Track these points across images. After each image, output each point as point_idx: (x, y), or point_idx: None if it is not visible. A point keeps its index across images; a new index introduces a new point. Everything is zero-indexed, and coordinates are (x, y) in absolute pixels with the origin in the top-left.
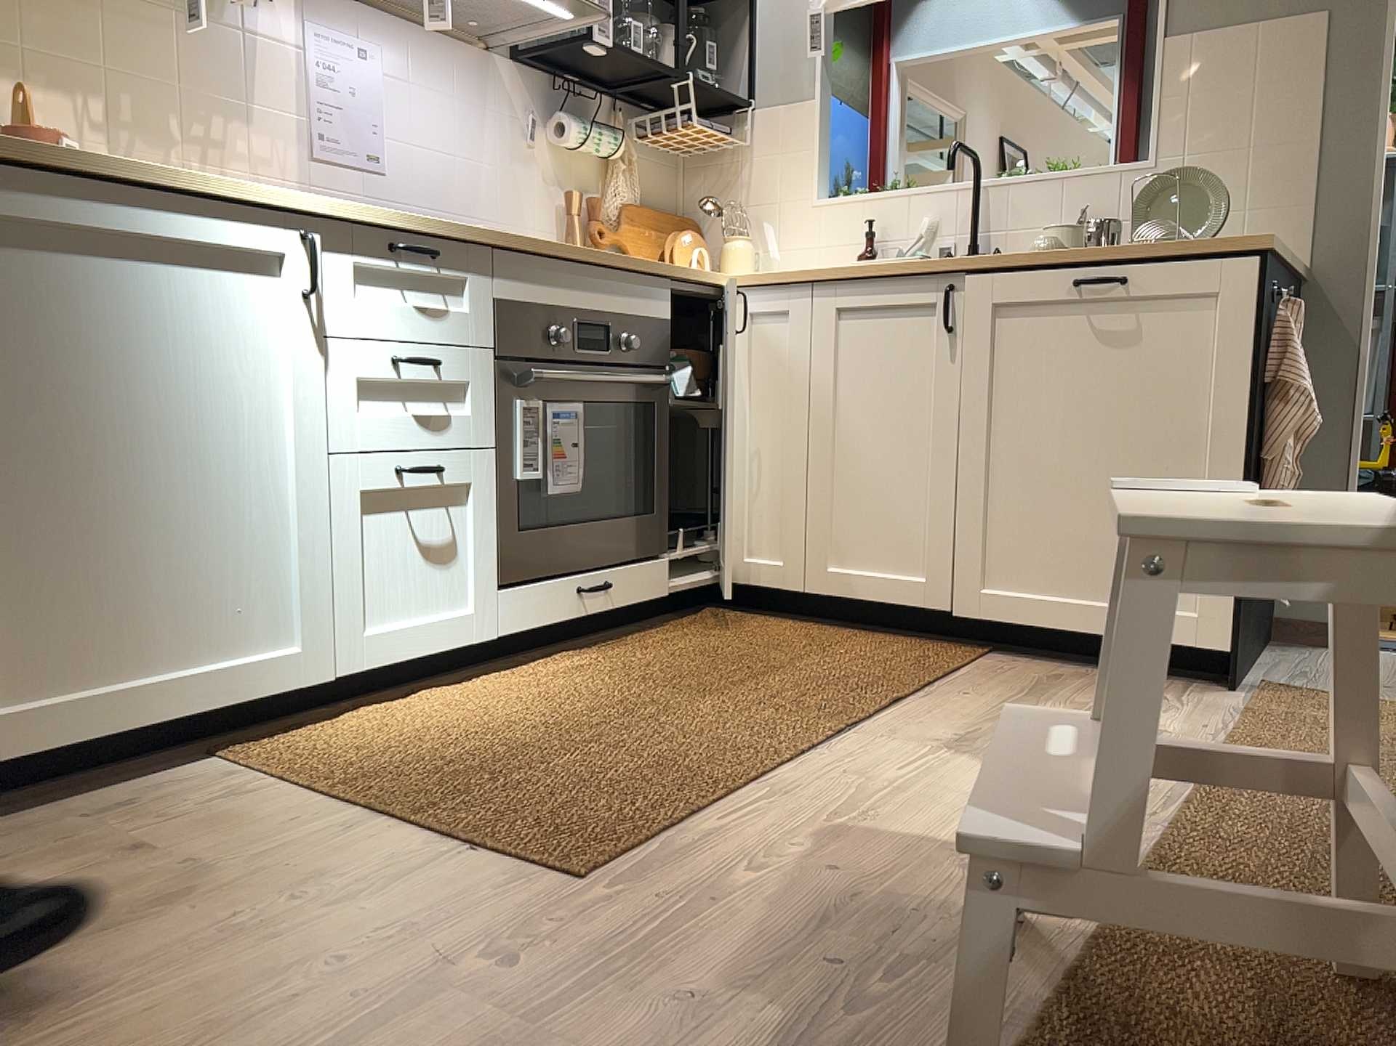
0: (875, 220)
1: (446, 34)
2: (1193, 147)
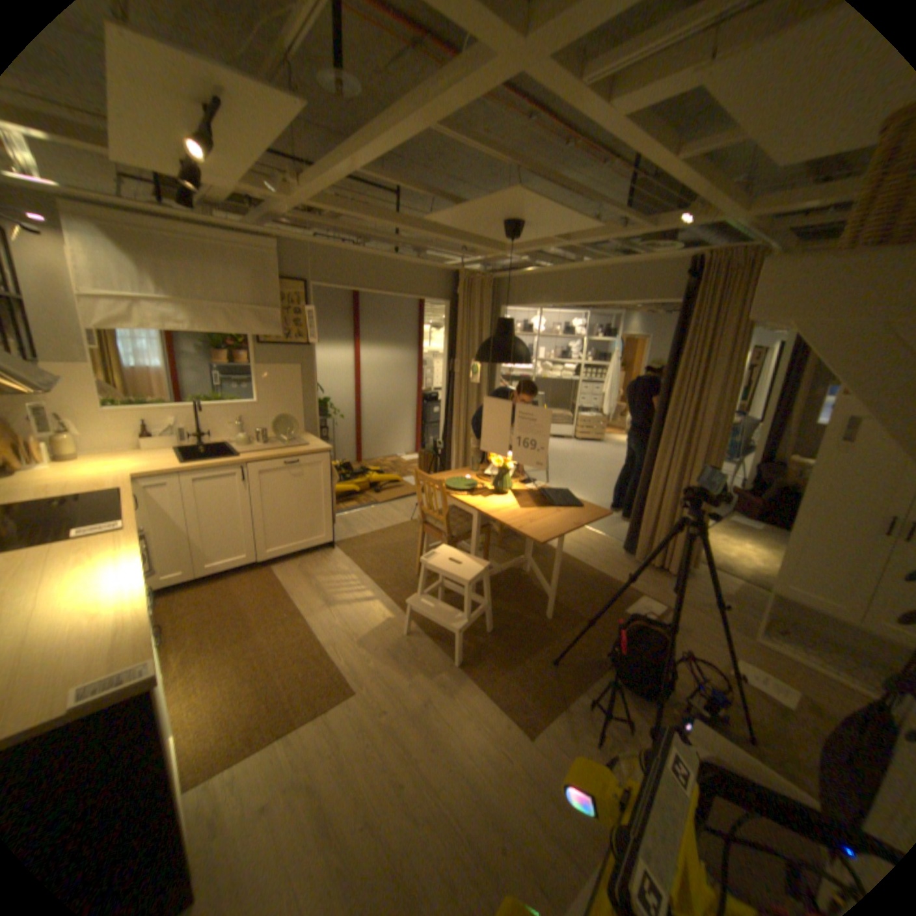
0: (142, 418)
1: None
2: (271, 397)
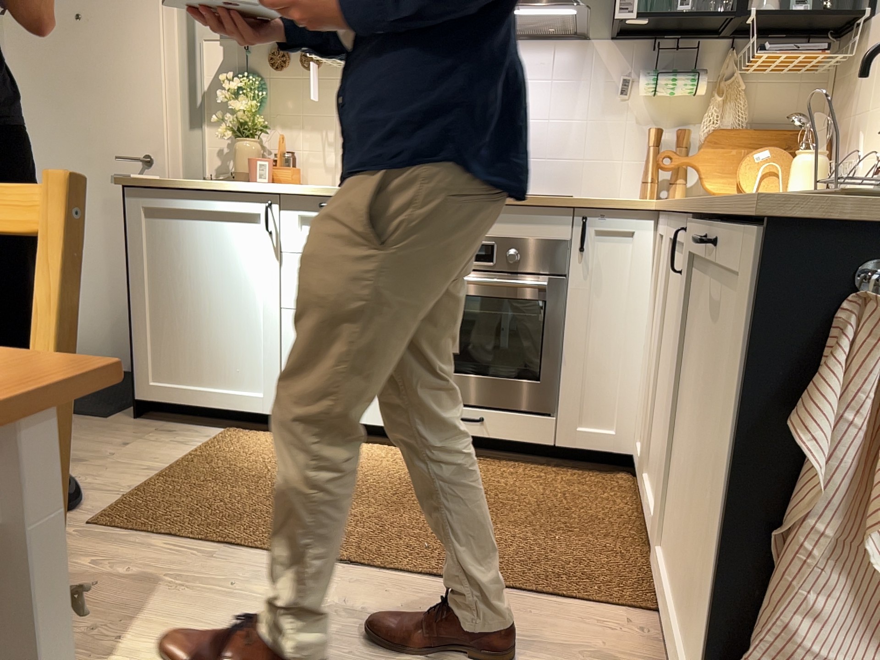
0: None
1: (545, 36)
2: None
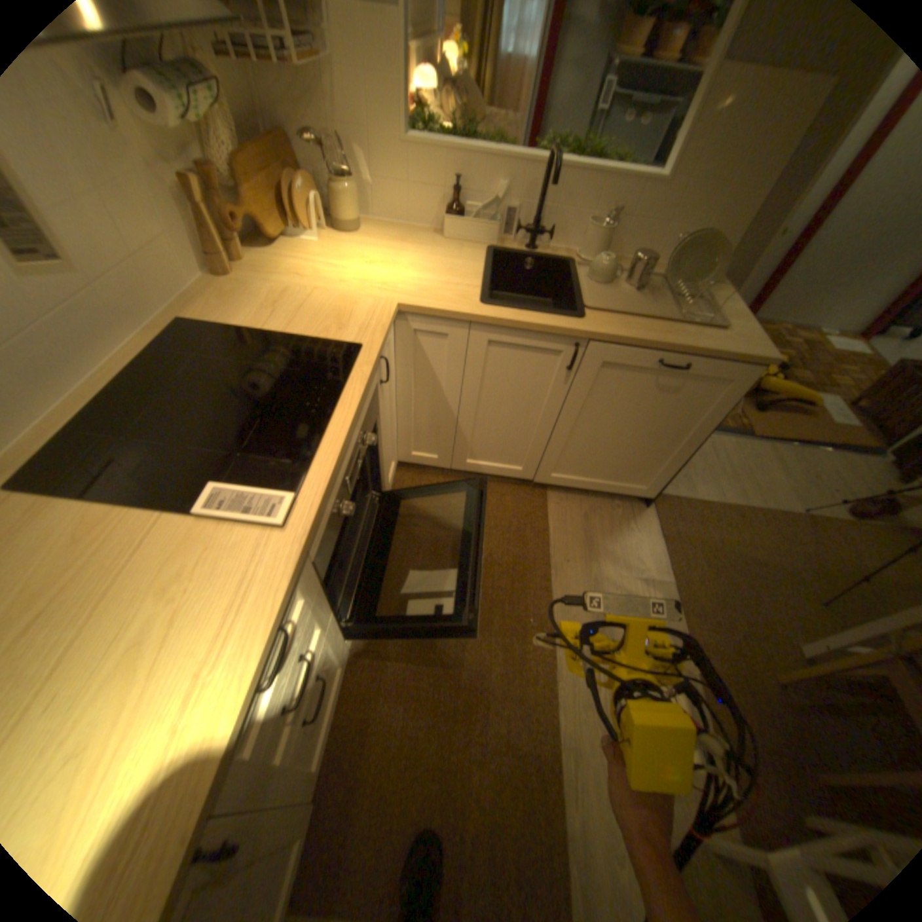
0: (457, 168)
1: None
2: (703, 171)
